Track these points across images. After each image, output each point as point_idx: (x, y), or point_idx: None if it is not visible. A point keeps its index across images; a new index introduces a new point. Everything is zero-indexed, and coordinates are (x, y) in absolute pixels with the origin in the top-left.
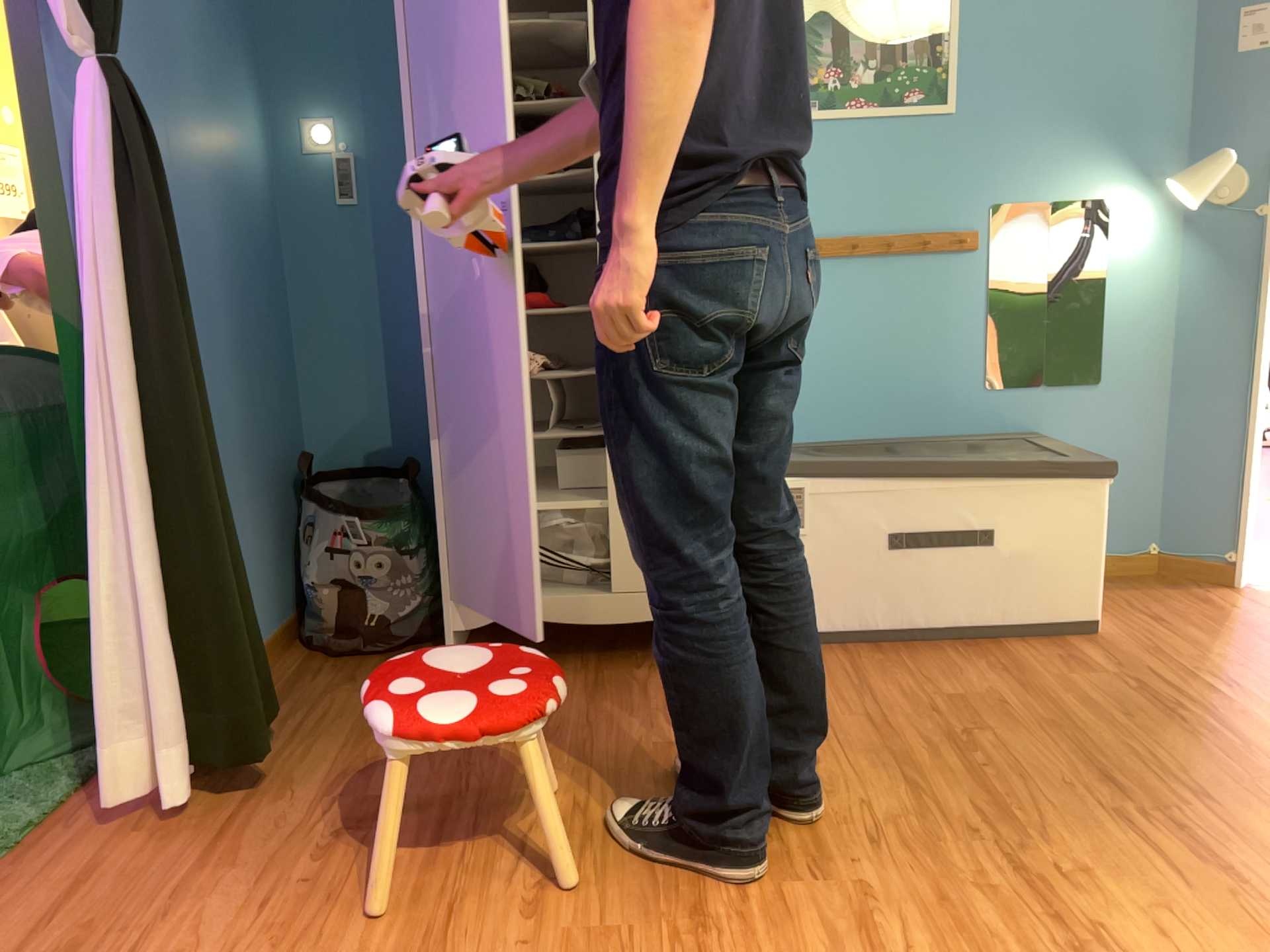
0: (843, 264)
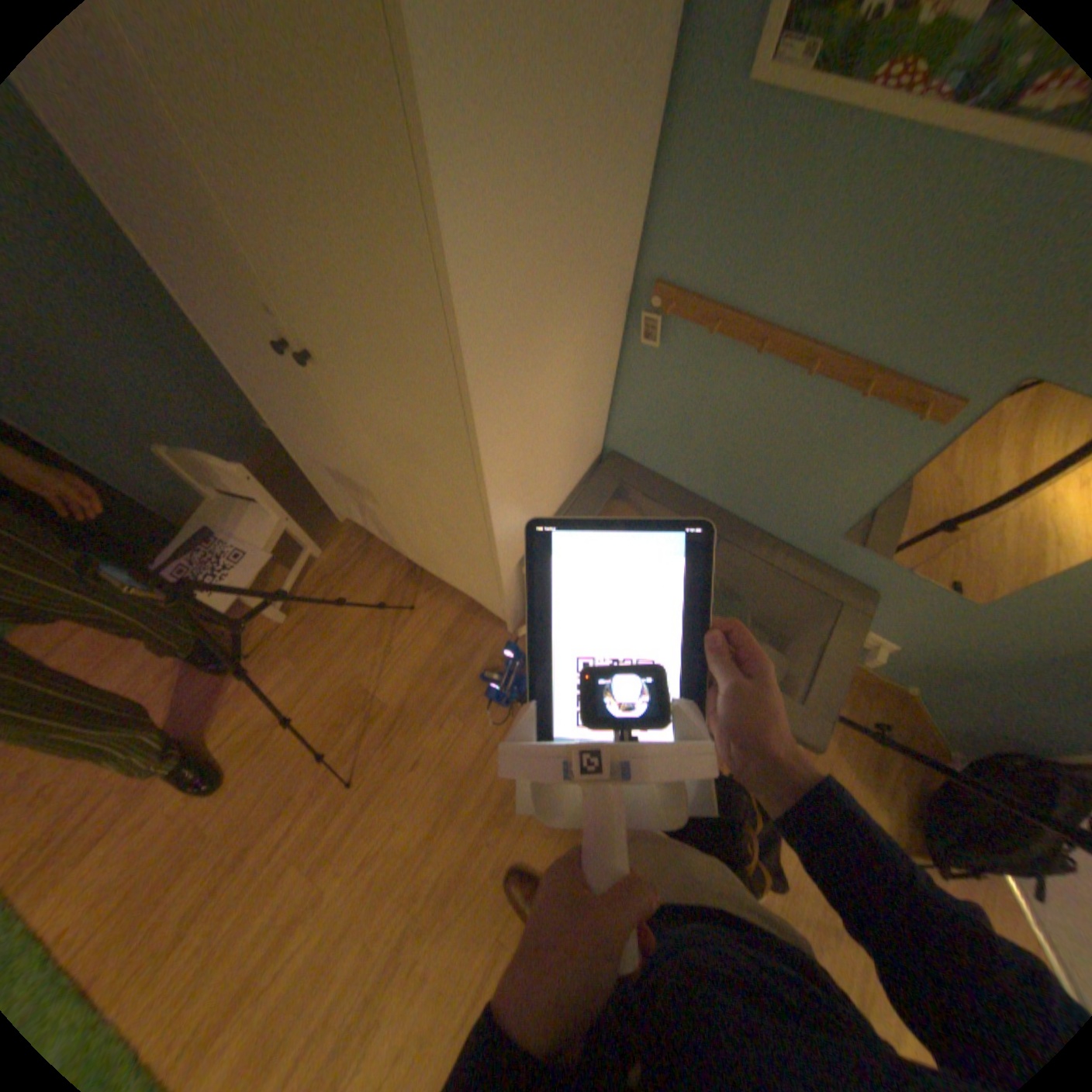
0: (747, 354)
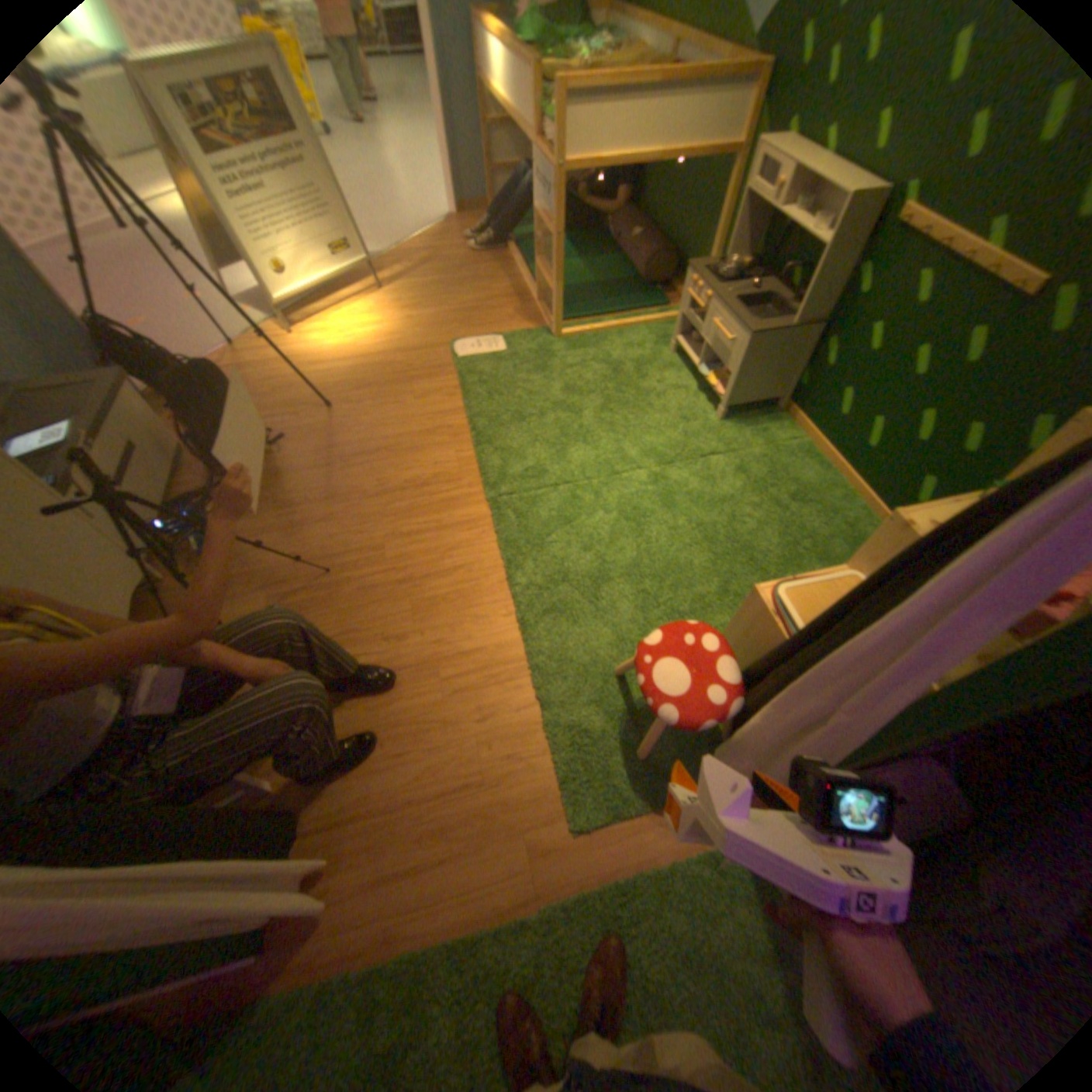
0: None
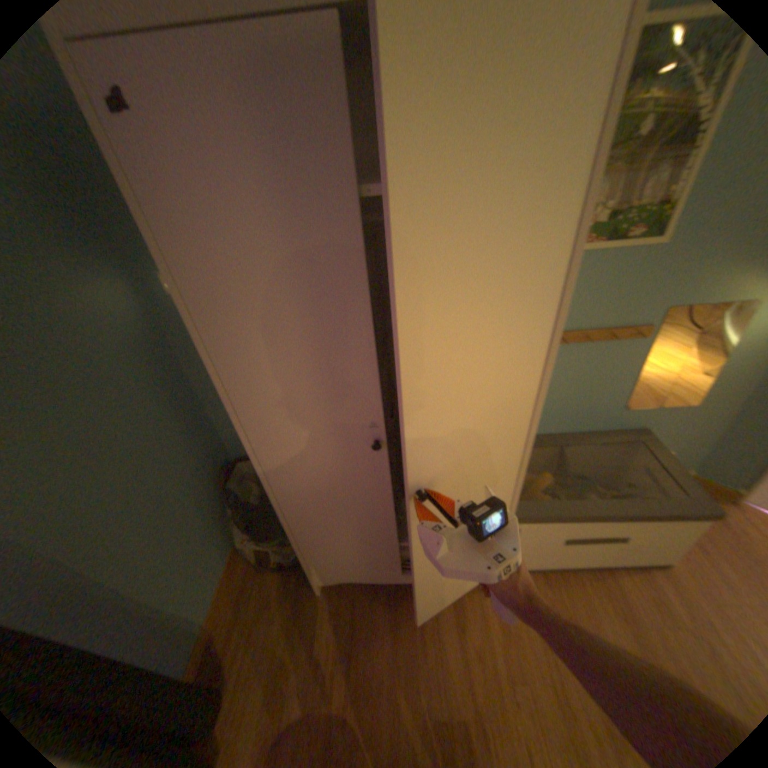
0: None
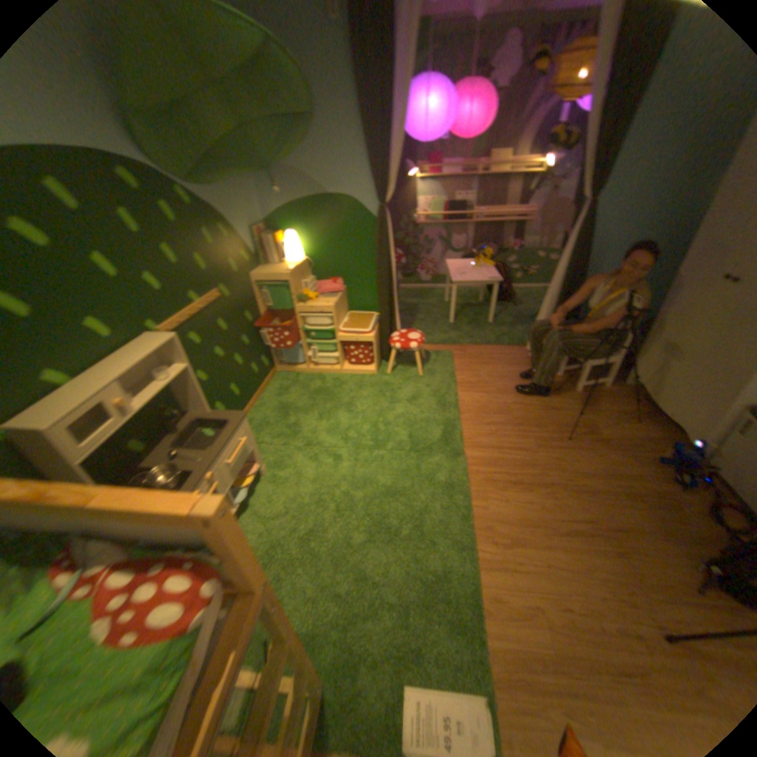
0: None
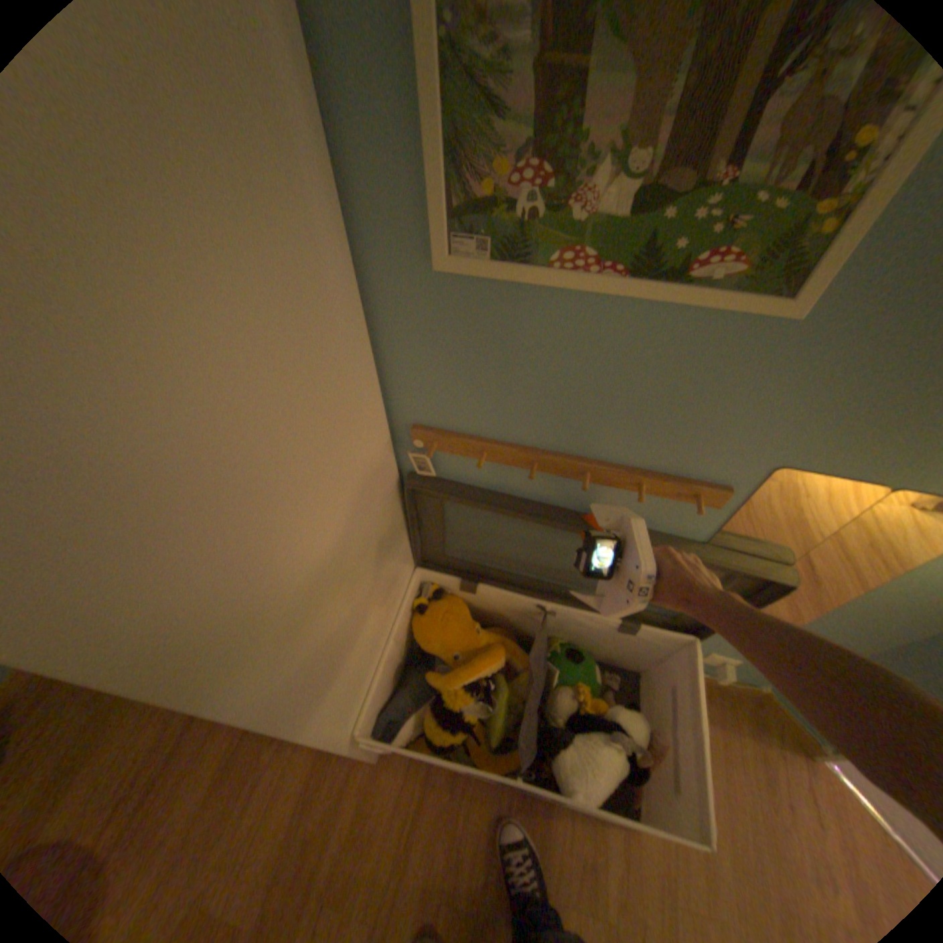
0: (520, 470)
